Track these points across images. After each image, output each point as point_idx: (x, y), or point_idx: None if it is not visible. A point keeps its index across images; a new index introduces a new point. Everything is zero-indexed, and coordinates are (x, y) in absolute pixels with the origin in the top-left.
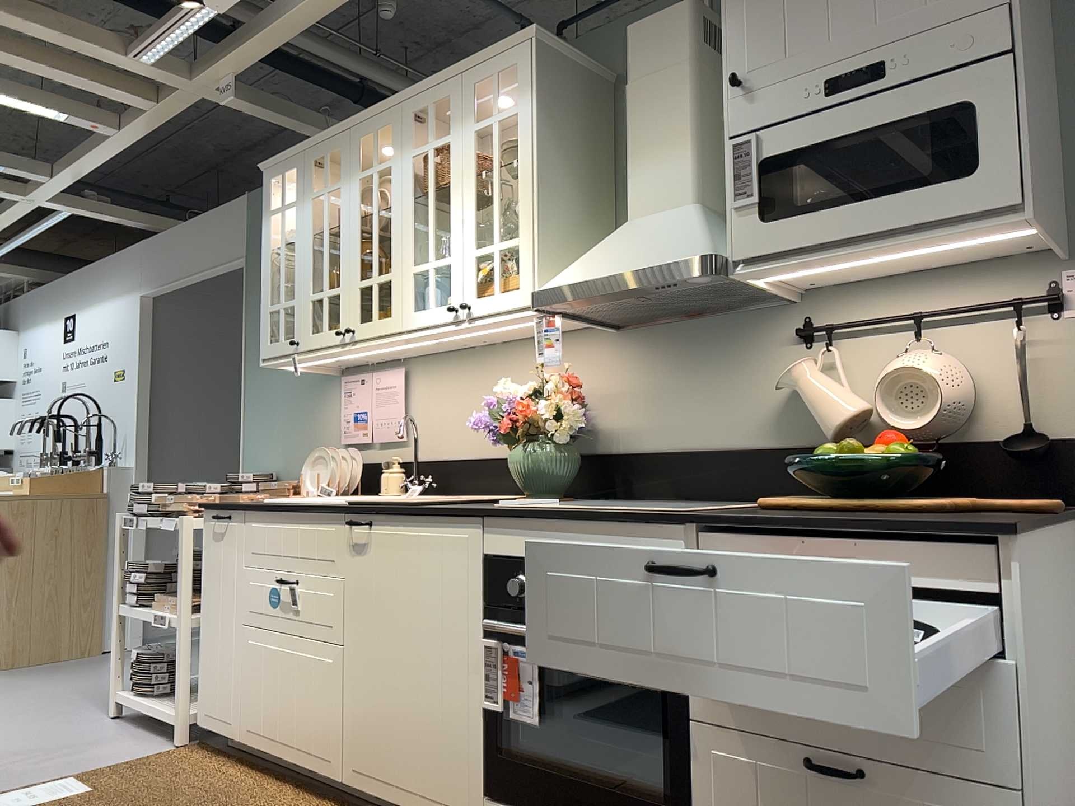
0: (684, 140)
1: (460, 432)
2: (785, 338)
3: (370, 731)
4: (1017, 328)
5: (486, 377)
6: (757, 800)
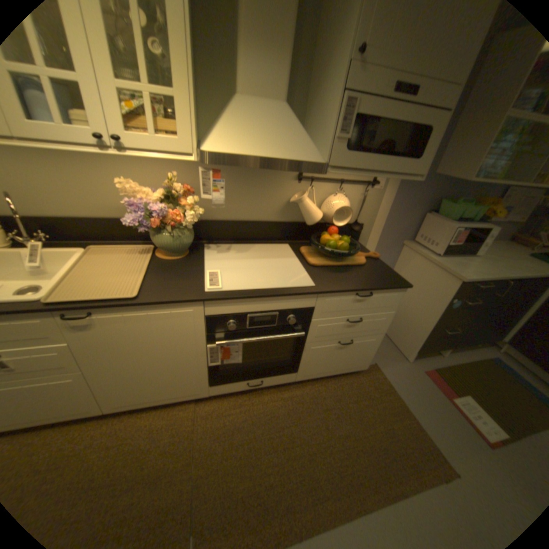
0: (287, 50)
1: (60, 199)
2: (292, 177)
3: (124, 393)
4: (364, 190)
5: (79, 161)
6: (322, 354)
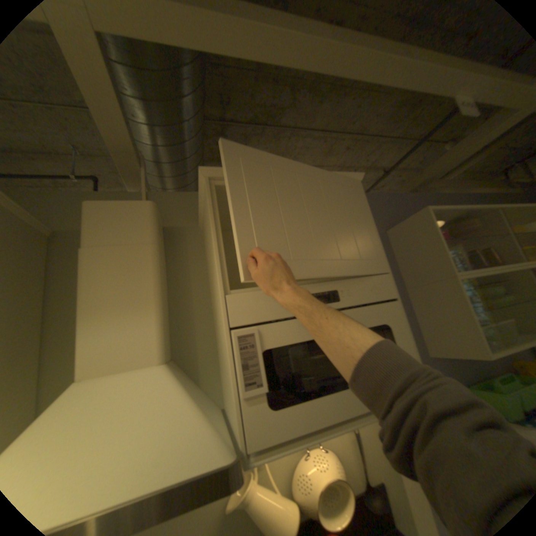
0: (151, 306)
1: None
2: None
3: None
4: None
5: None
6: None
